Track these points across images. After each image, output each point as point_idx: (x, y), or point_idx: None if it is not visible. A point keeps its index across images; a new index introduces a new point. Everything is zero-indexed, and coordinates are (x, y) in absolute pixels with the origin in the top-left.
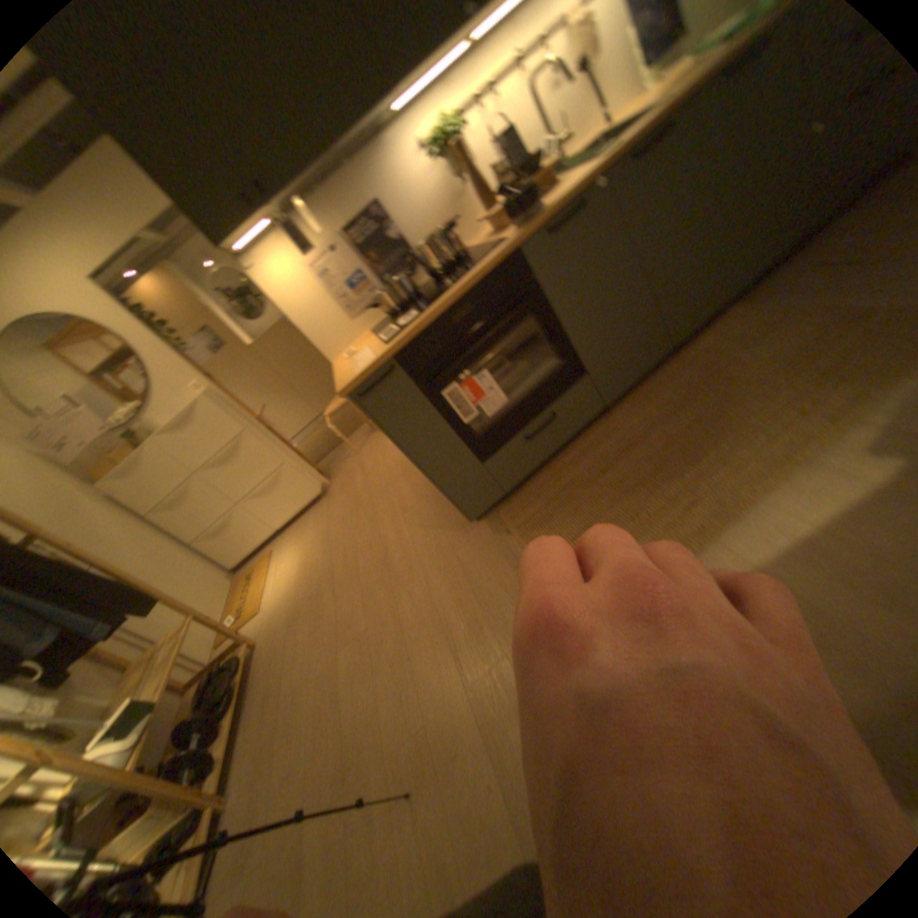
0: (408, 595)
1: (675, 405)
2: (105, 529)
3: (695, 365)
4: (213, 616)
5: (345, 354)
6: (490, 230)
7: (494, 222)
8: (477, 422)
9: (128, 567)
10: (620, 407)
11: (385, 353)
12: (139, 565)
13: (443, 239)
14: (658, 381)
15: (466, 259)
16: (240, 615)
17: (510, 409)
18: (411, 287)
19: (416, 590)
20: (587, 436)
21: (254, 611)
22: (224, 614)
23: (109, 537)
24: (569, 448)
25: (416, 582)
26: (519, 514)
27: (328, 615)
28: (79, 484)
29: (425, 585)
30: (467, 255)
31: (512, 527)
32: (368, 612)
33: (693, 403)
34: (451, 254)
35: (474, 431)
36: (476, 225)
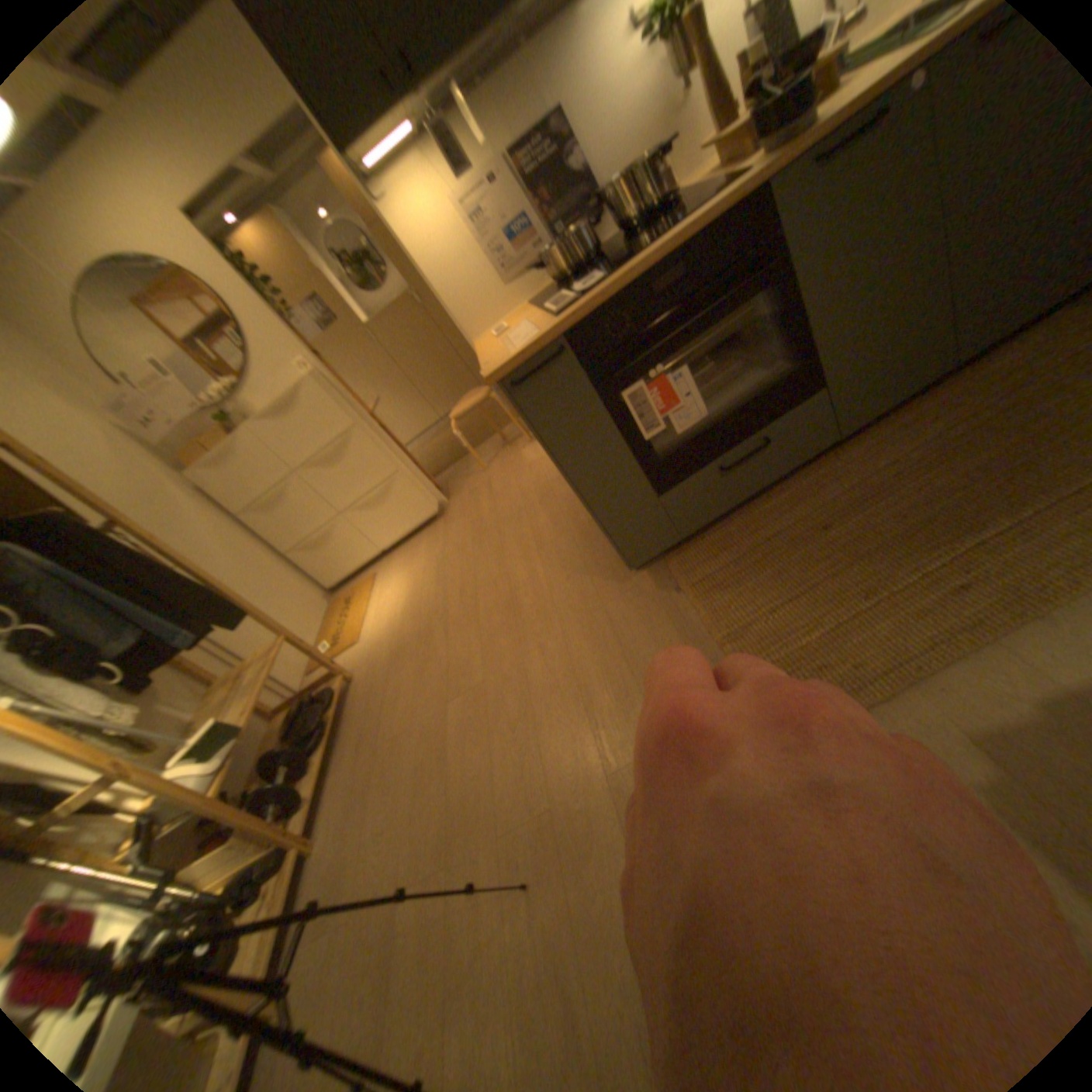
0: (540, 650)
1: (950, 448)
2: (197, 523)
3: (991, 393)
4: (309, 638)
5: (495, 334)
6: (720, 165)
7: (729, 150)
8: (660, 442)
9: (221, 570)
10: (861, 443)
11: (557, 329)
12: (232, 570)
13: (650, 175)
14: (926, 412)
15: (684, 203)
16: (339, 643)
17: (708, 428)
18: (595, 245)
19: (551, 646)
20: (806, 478)
21: (355, 641)
22: (320, 638)
23: (201, 533)
24: (777, 492)
25: (551, 636)
26: (697, 570)
27: (440, 658)
28: (171, 469)
29: (563, 641)
30: (682, 200)
31: (687, 585)
32: (489, 662)
33: (982, 447)
34: (659, 198)
35: (656, 454)
36: (696, 160)
